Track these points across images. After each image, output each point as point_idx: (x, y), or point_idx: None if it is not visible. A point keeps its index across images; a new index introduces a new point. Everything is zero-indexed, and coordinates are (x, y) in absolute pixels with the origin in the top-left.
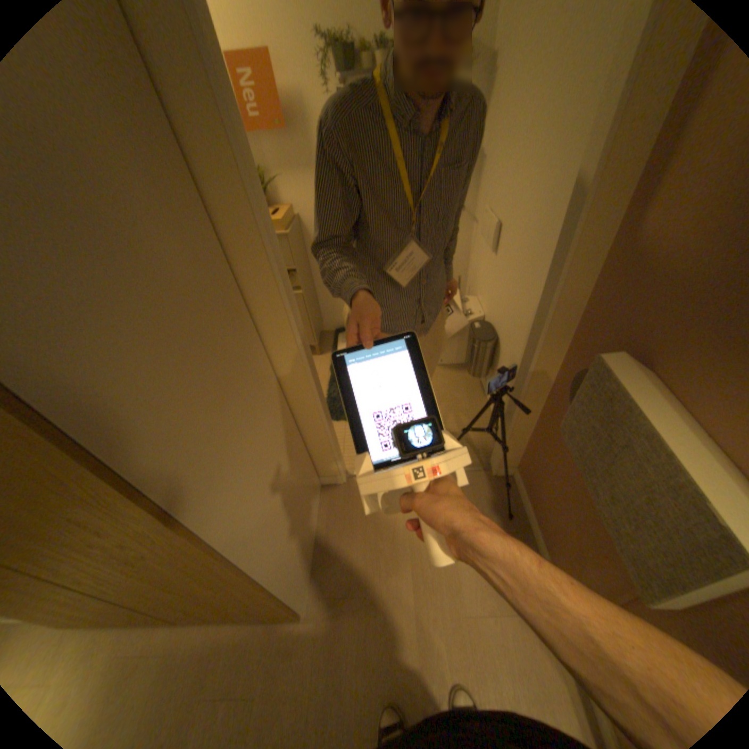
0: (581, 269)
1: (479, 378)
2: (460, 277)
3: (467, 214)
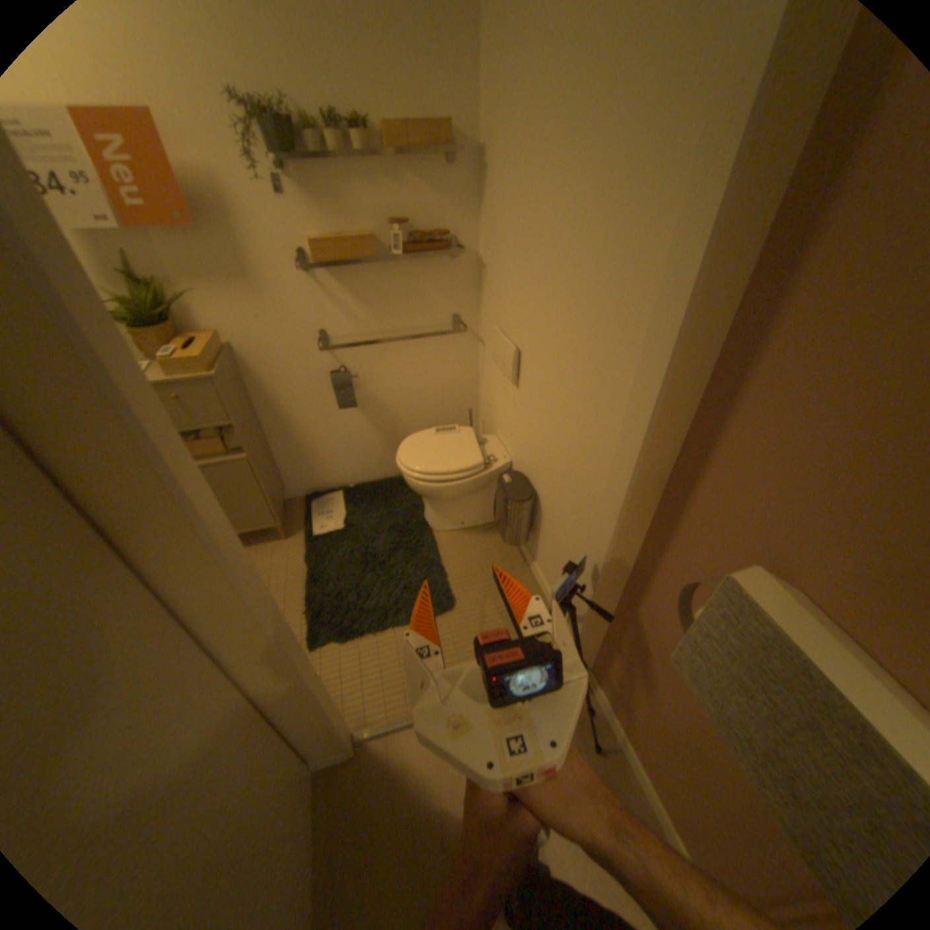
0: (657, 432)
1: (518, 546)
2: (470, 410)
3: (469, 334)
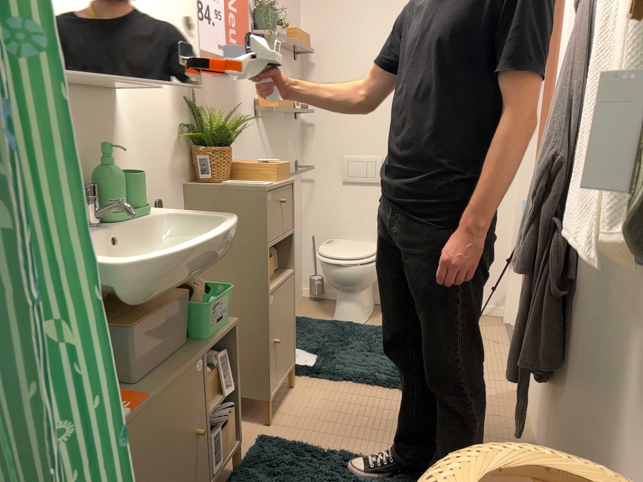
0: None
1: None
2: (301, 244)
3: (300, 177)
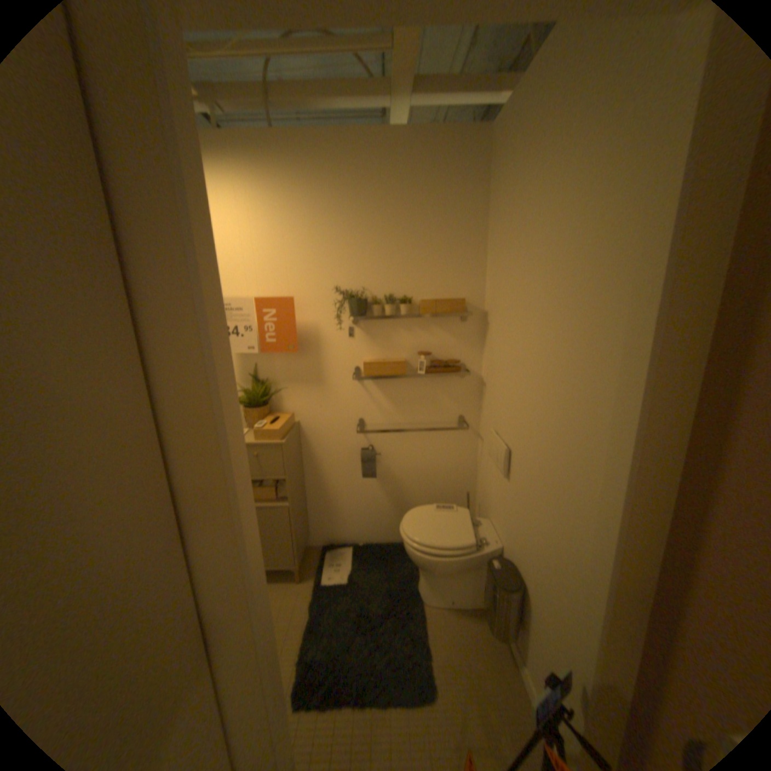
0: (635, 545)
1: (507, 644)
2: (469, 493)
3: (471, 431)
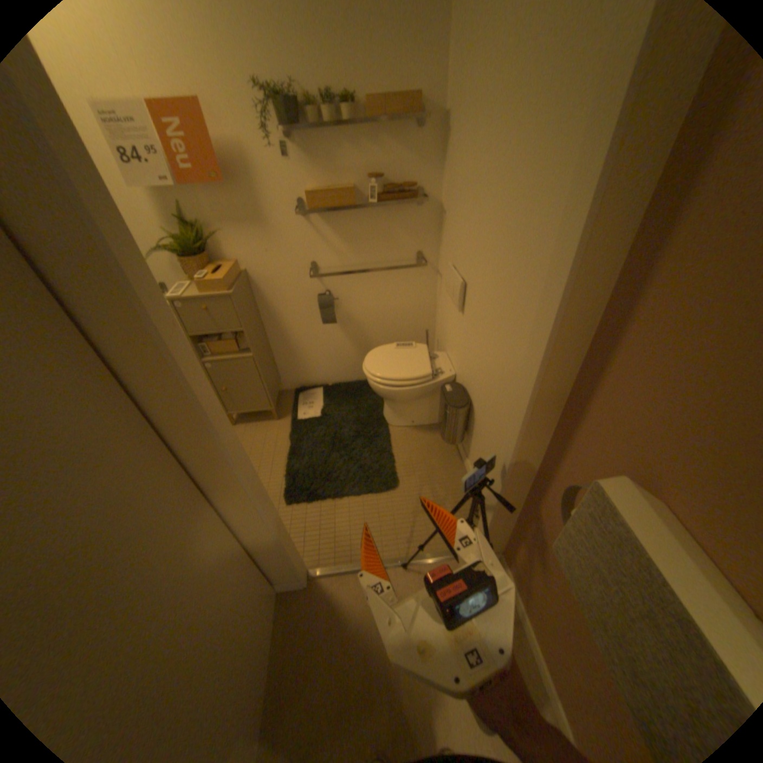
0: (560, 355)
1: (454, 444)
2: (428, 330)
3: (430, 267)
